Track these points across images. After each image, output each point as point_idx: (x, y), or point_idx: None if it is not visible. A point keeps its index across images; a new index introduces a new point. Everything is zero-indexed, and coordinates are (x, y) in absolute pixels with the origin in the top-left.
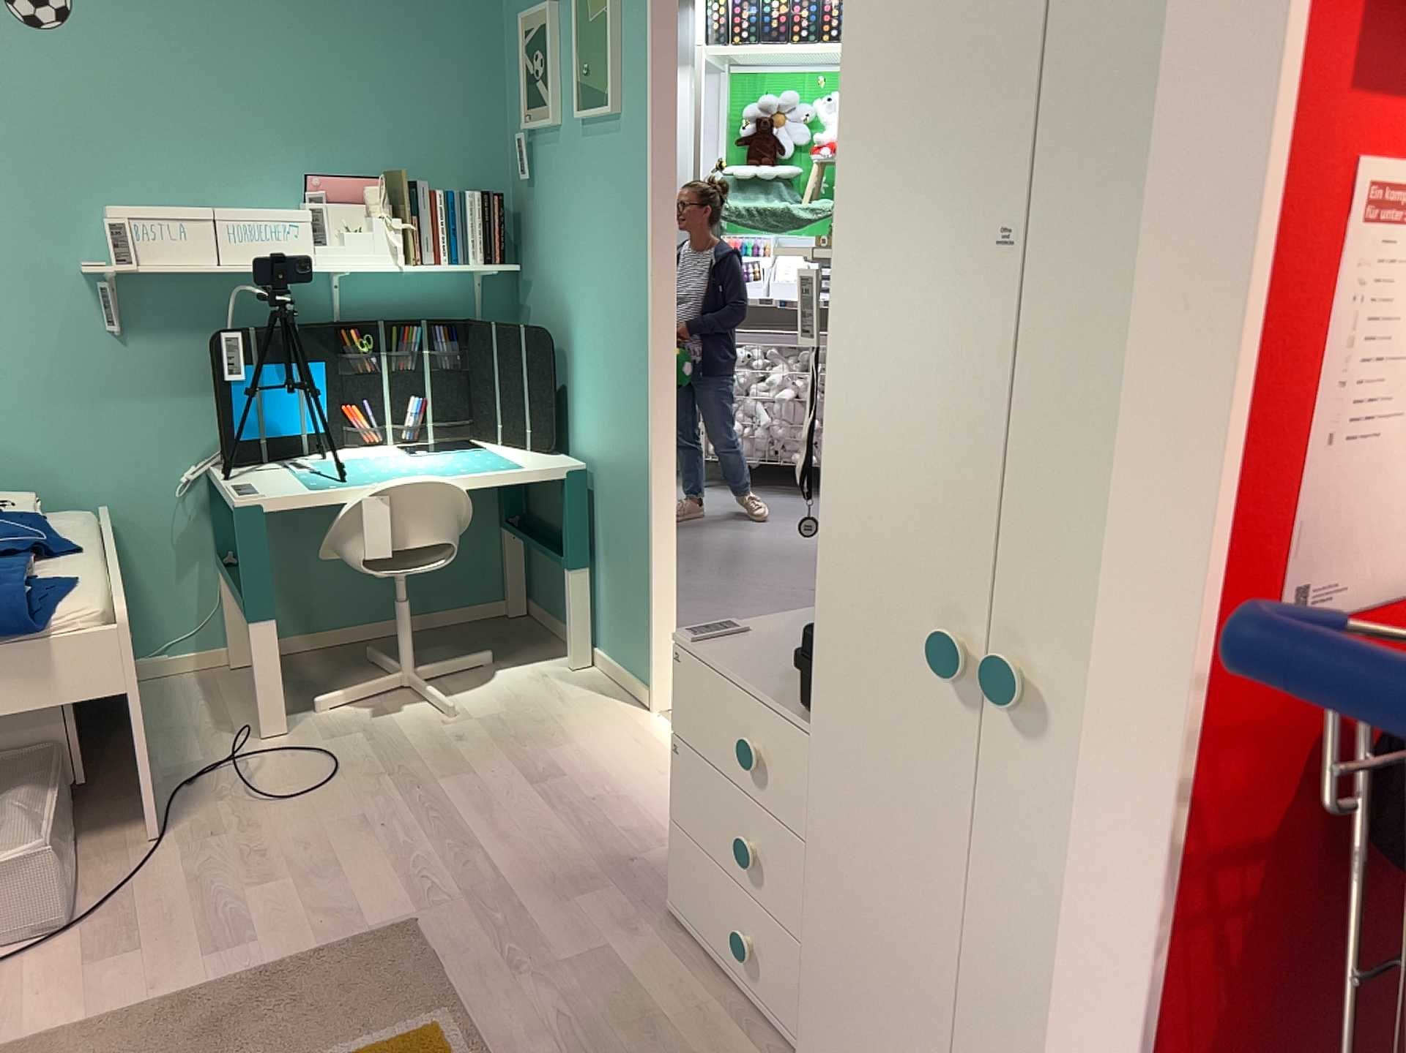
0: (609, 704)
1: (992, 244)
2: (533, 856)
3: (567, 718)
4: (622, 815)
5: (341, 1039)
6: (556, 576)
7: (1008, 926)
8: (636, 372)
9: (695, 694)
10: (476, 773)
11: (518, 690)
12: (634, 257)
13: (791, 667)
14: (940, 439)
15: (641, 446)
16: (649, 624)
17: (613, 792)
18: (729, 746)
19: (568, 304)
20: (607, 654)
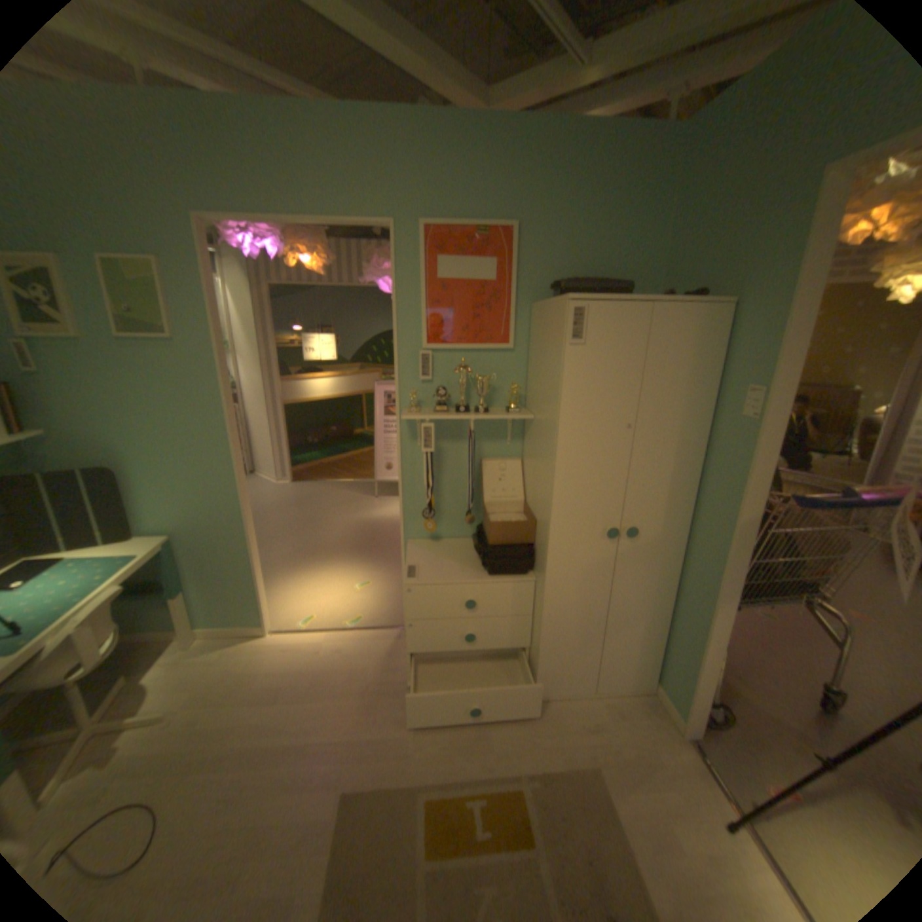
0: (237, 648)
1: (623, 431)
2: (333, 724)
3: (231, 669)
4: (333, 679)
5: (409, 852)
6: (126, 610)
7: (624, 590)
8: (217, 478)
9: (424, 599)
10: (237, 727)
11: (174, 680)
12: (205, 418)
13: (455, 568)
14: (603, 481)
15: (230, 515)
16: (253, 598)
17: (312, 675)
18: (450, 608)
19: (113, 449)
20: (206, 628)
